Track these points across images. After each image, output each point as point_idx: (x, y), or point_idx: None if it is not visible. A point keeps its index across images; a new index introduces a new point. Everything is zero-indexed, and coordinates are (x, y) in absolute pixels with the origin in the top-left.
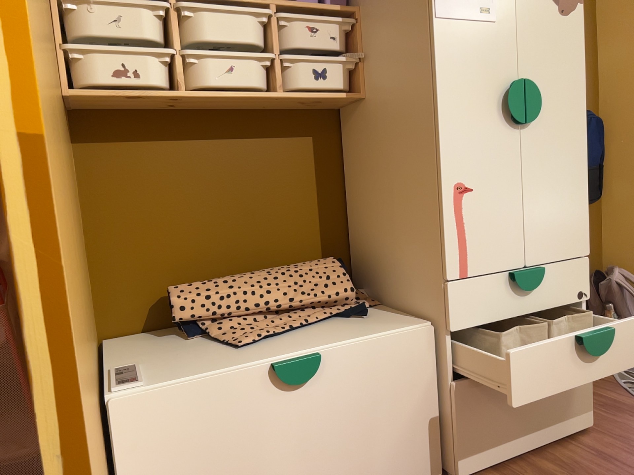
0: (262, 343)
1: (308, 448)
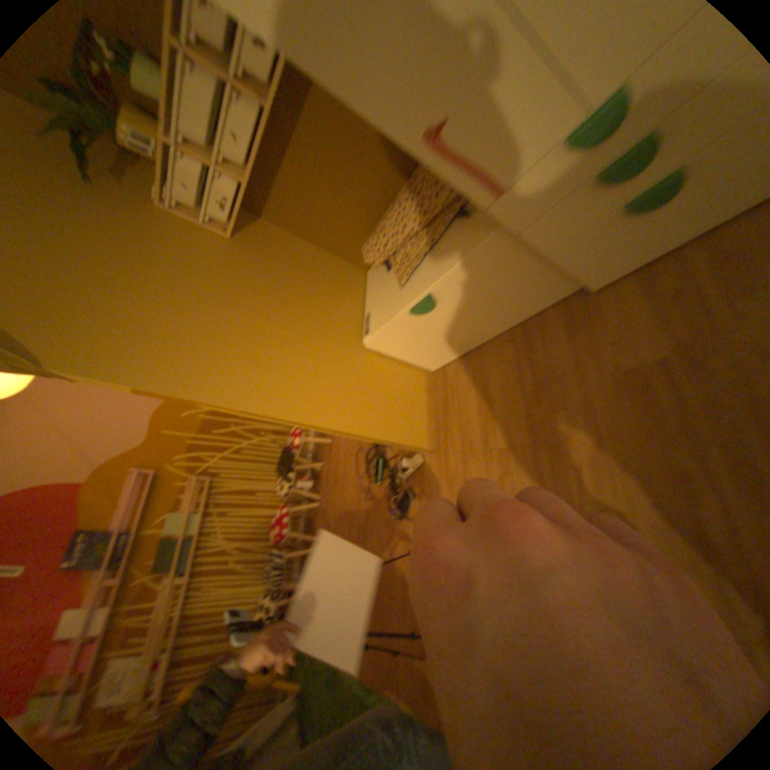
0: (411, 276)
1: (464, 319)
